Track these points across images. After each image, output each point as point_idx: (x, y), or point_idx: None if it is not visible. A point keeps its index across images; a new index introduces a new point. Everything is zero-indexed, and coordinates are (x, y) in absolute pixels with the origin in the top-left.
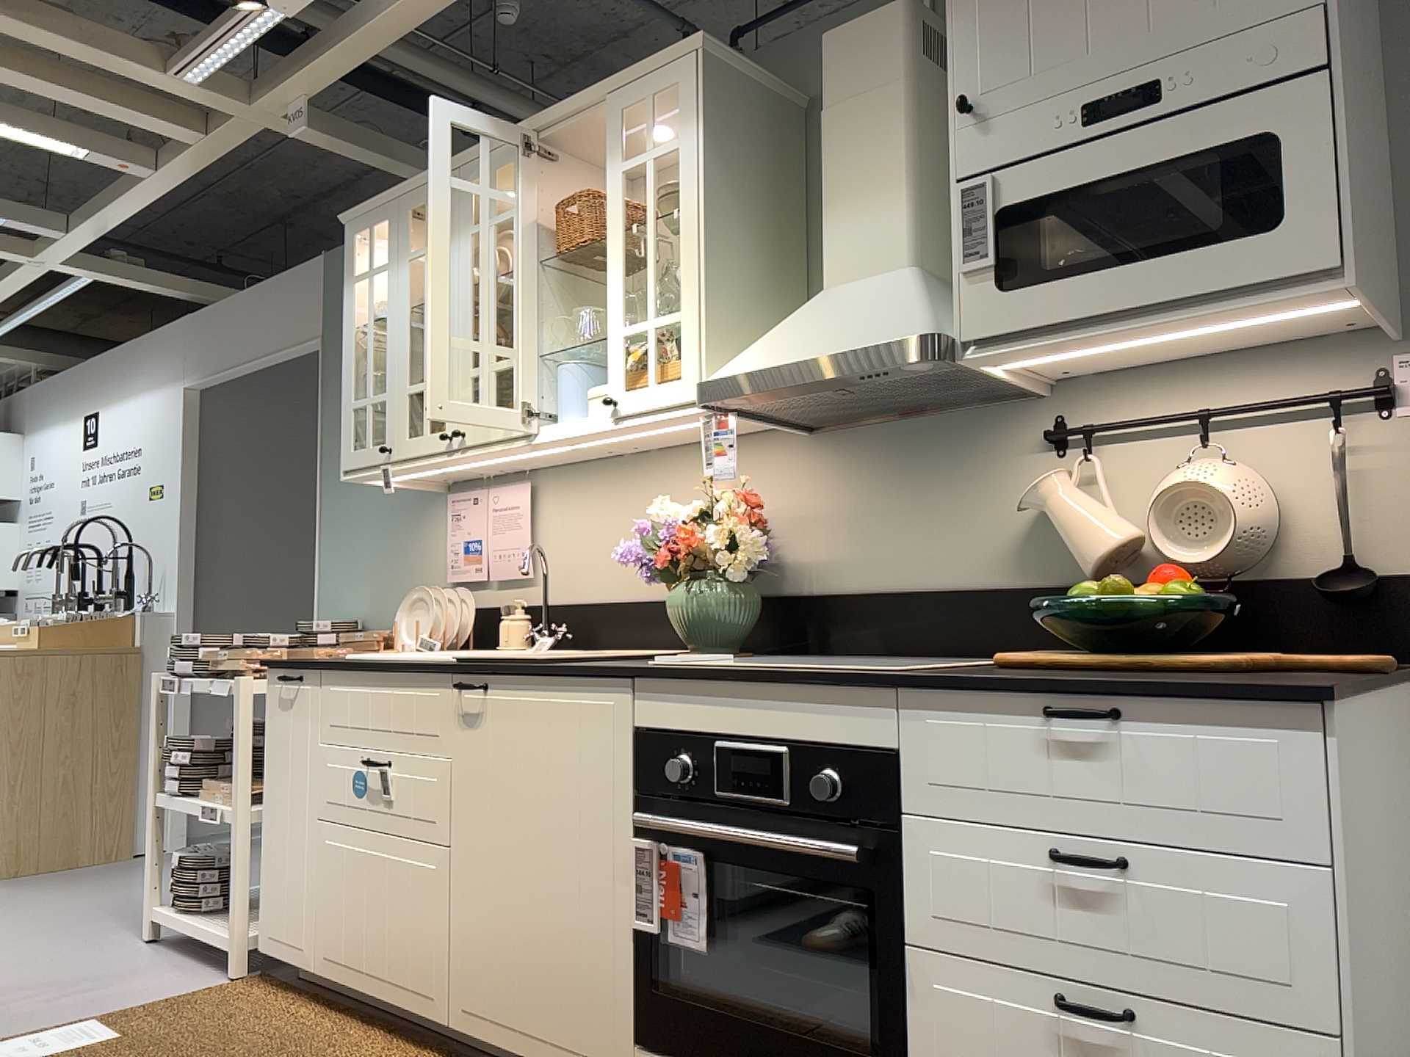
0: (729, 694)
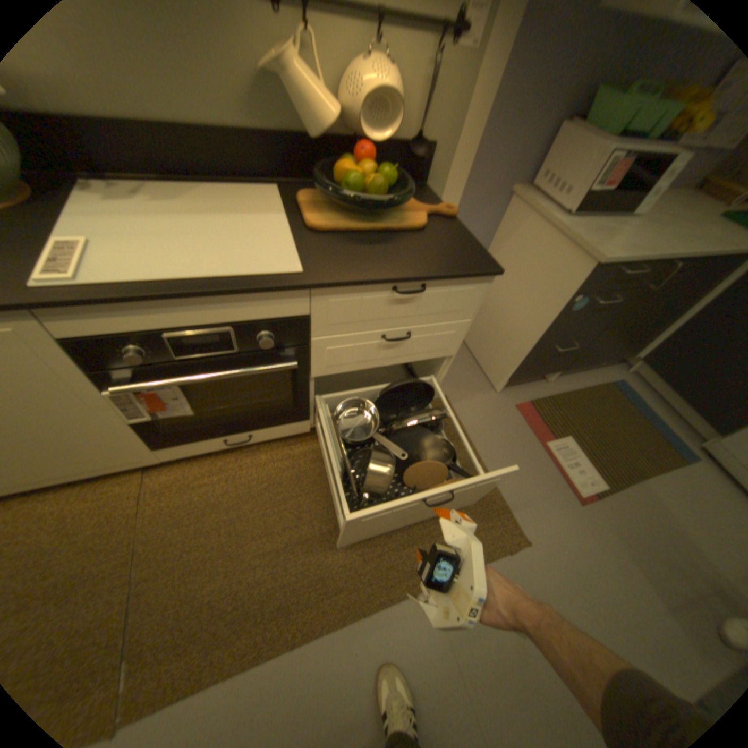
0: (163, 304)
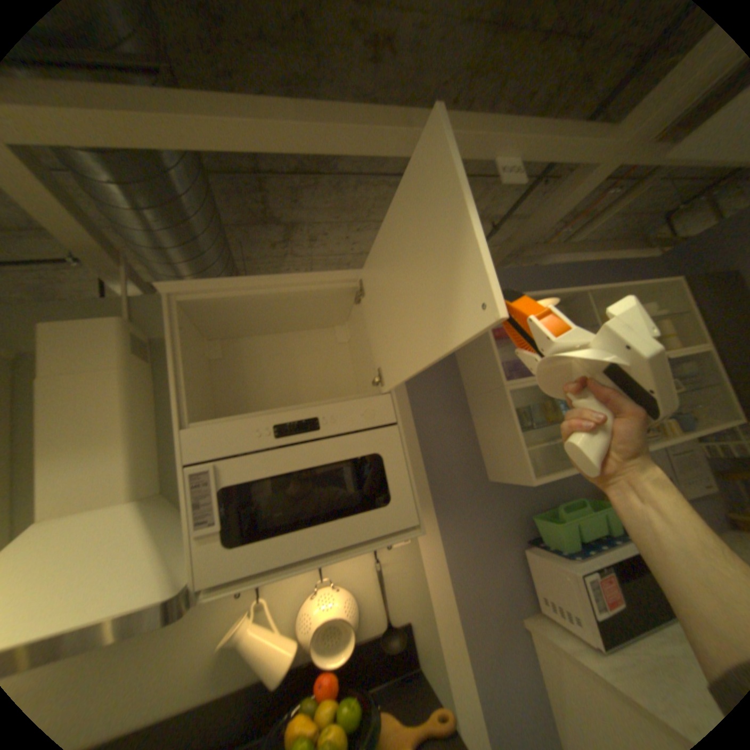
0: None
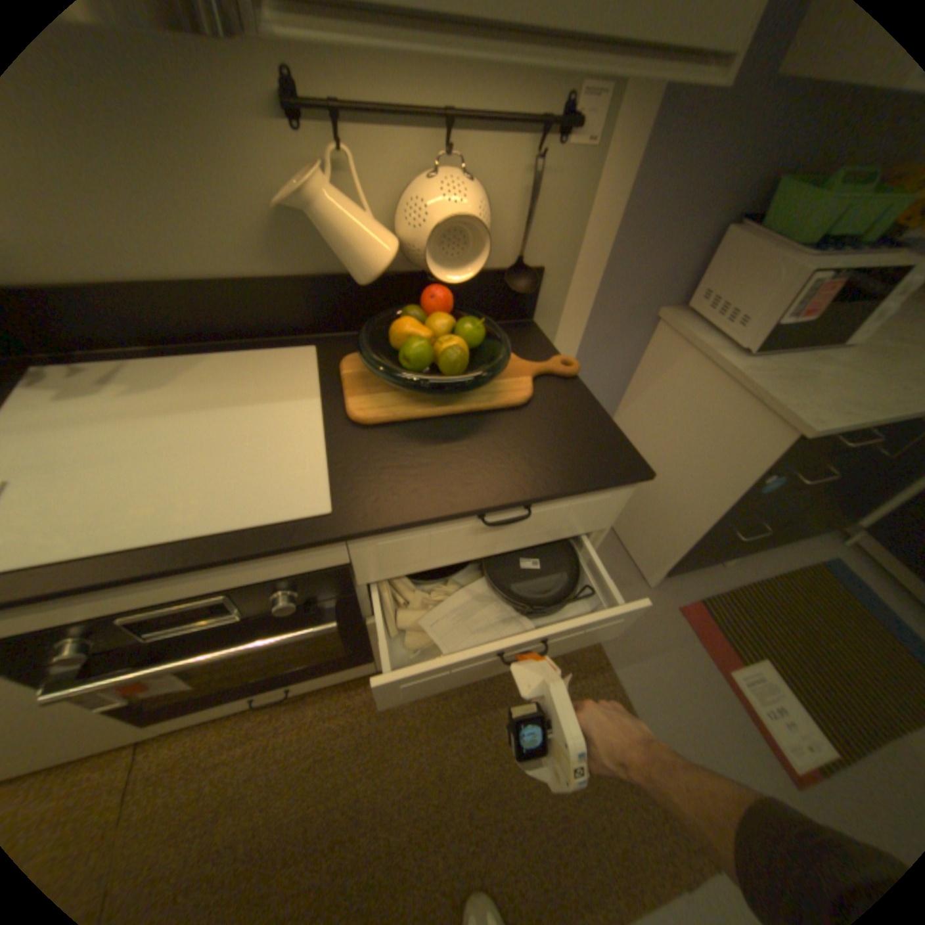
0: (106, 590)
